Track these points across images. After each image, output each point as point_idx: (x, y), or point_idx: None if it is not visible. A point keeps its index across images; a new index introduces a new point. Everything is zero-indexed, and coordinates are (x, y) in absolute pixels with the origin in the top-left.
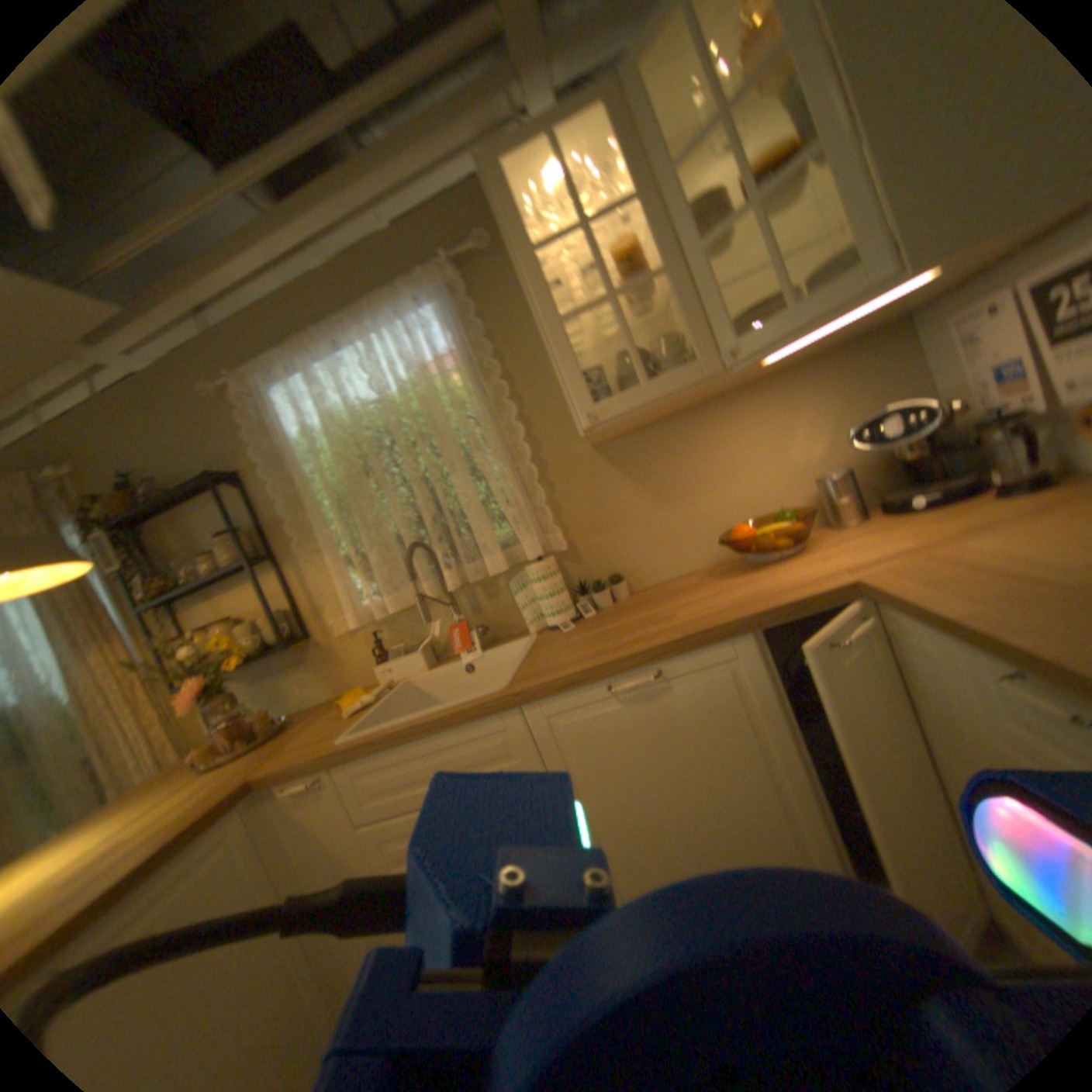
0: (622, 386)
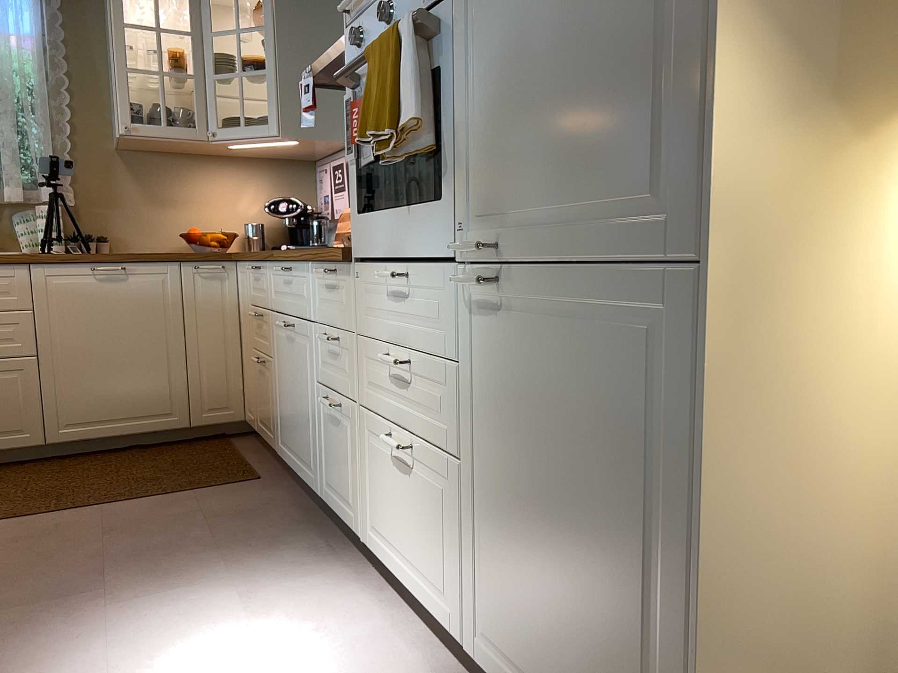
0: (149, 121)
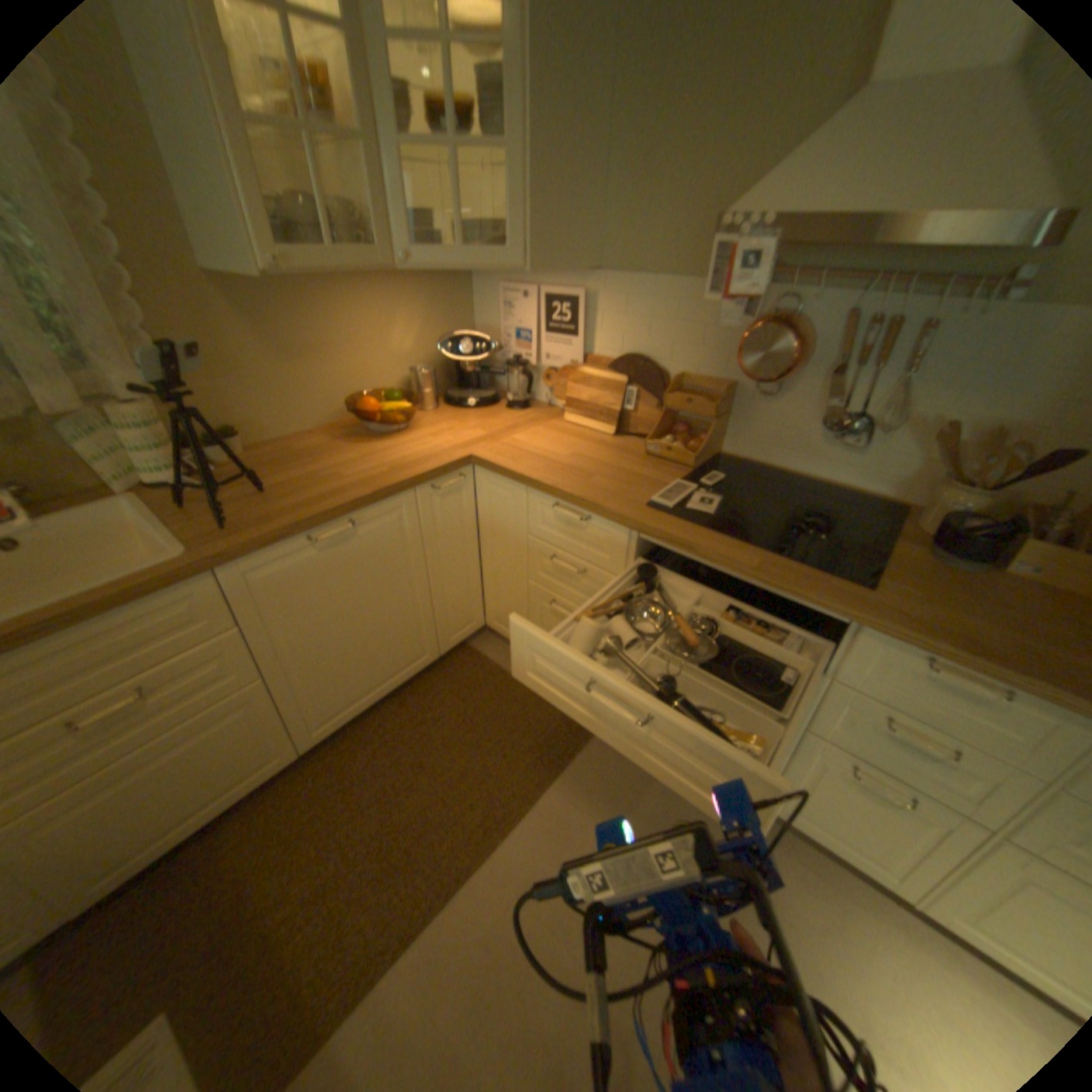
0: (287, 231)
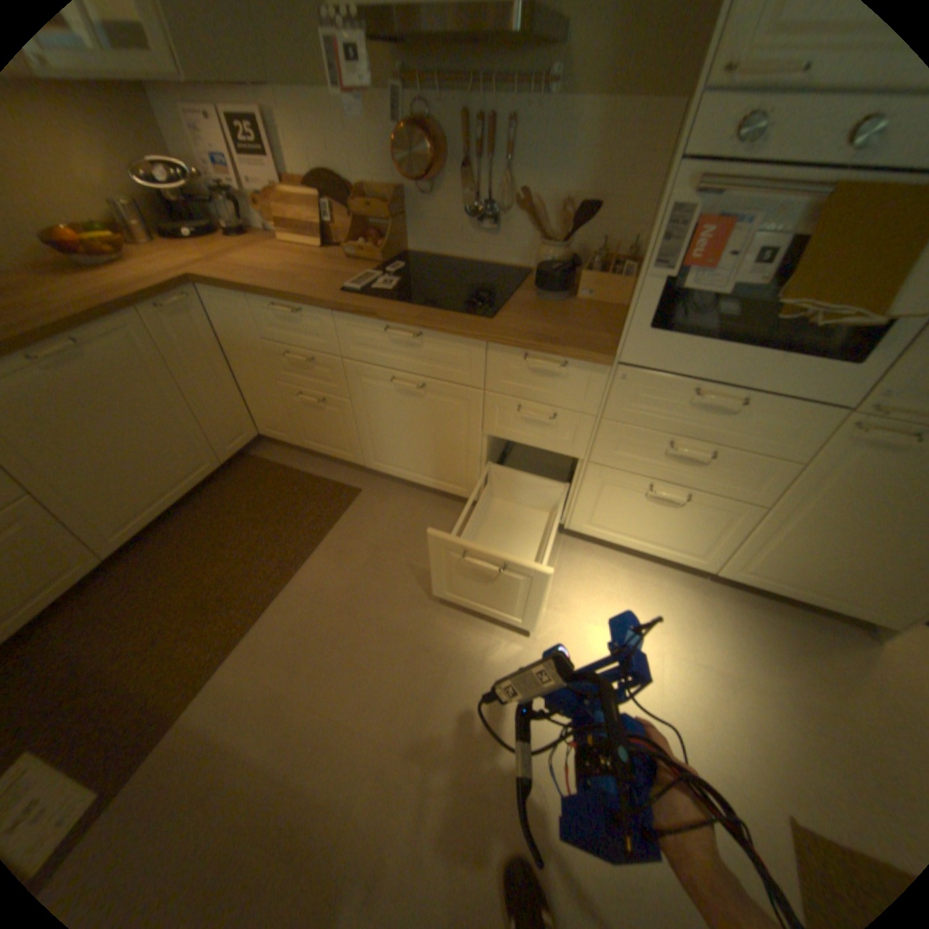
0: None
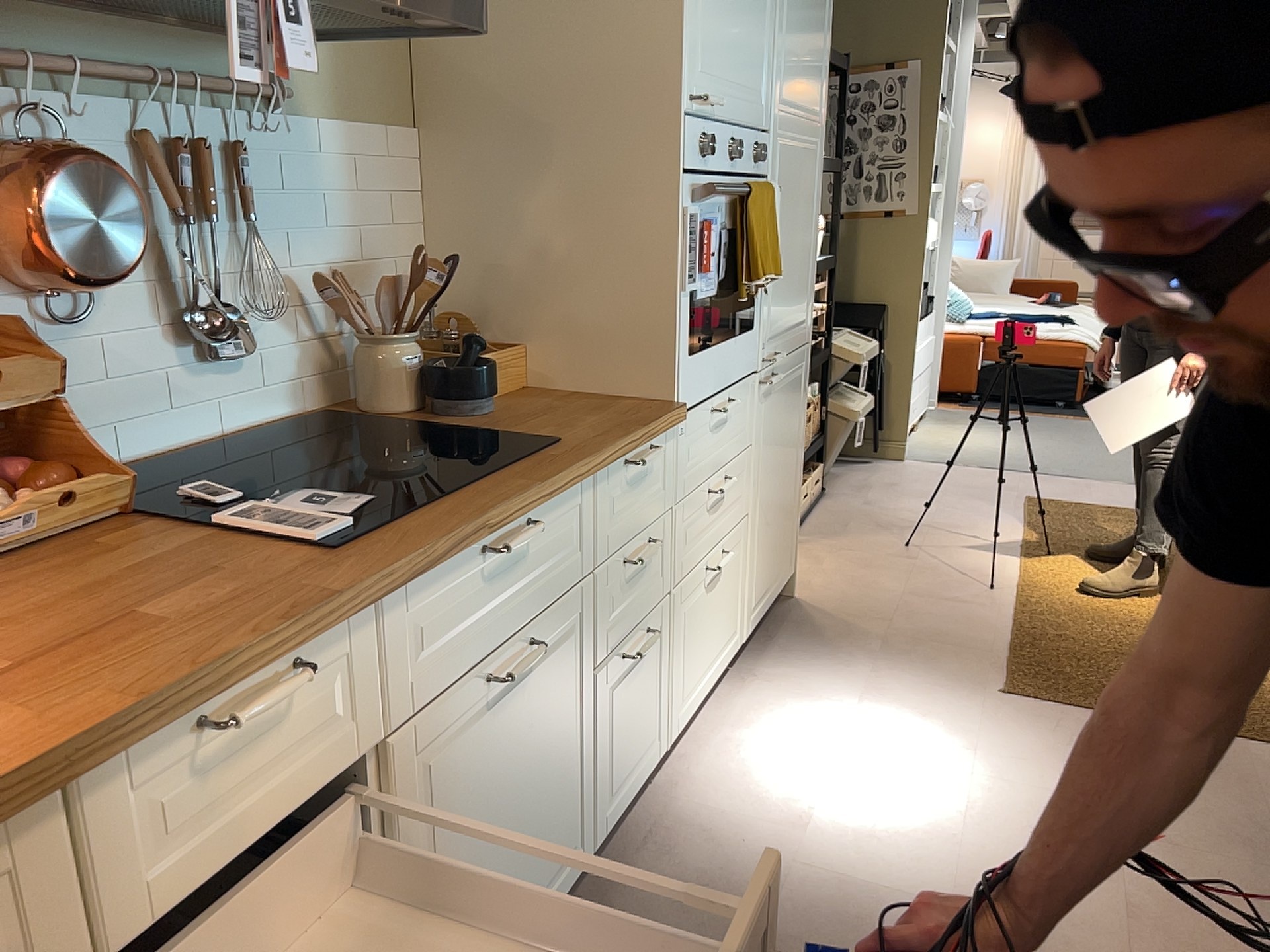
0: None
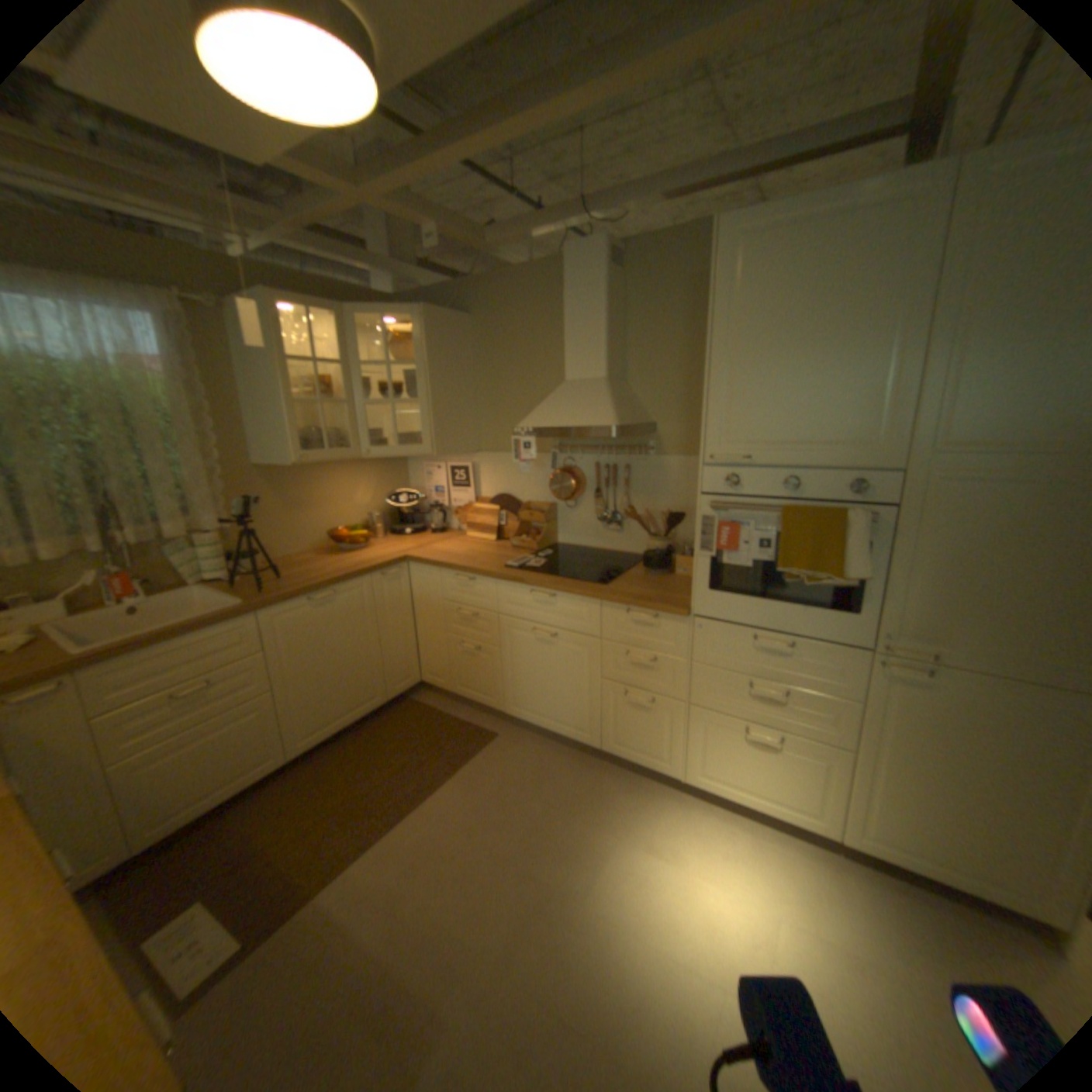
0: (303, 445)
